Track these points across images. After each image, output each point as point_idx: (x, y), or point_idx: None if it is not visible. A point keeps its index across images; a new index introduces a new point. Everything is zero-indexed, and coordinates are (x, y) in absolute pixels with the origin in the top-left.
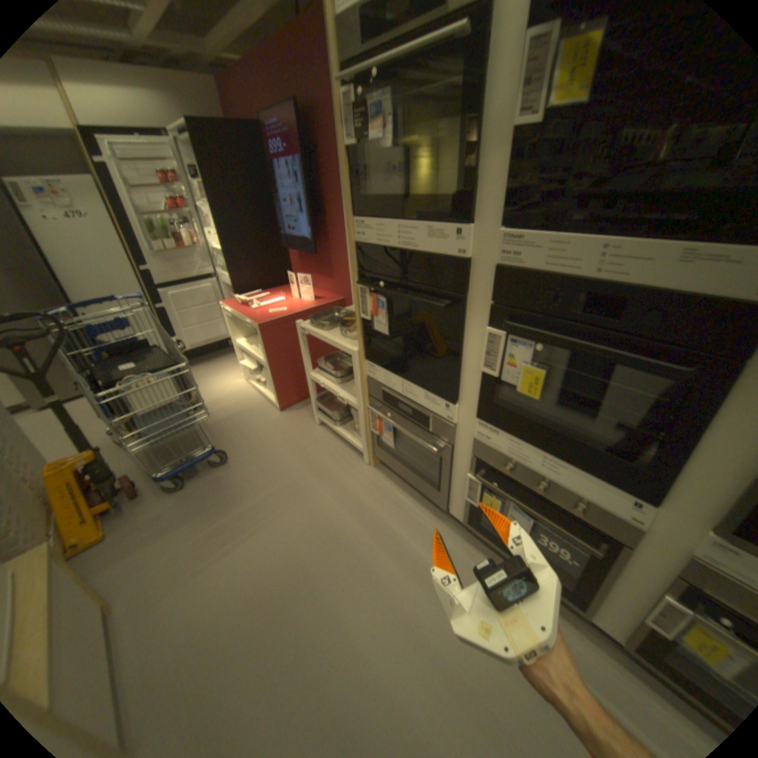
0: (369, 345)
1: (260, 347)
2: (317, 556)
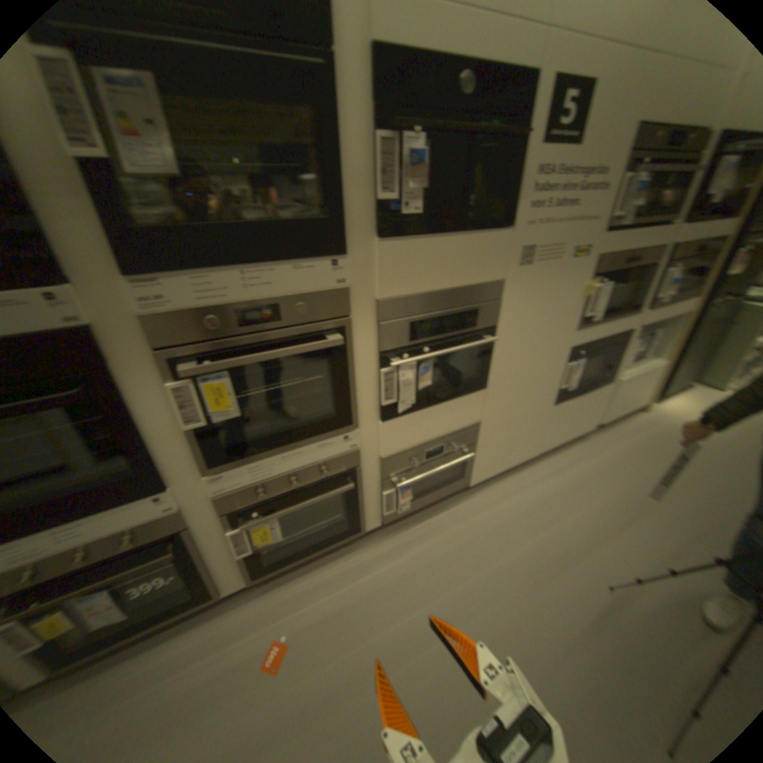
0: None
1: None
2: None
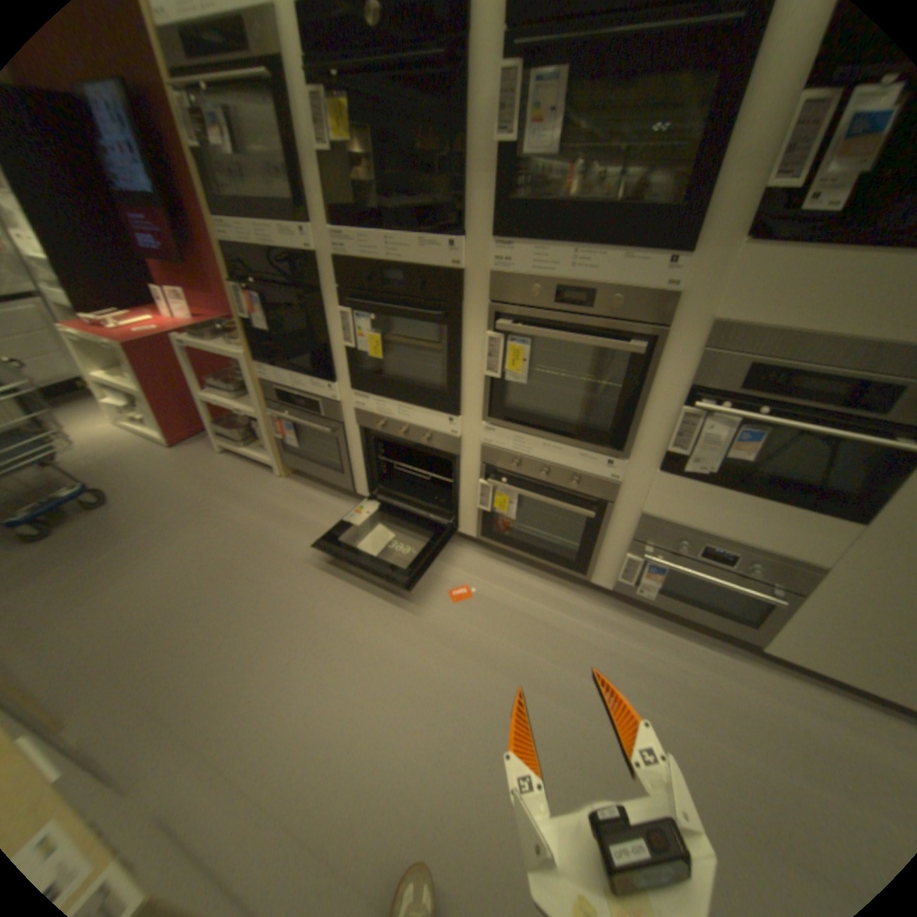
0: (252, 348)
1: (124, 376)
2: (230, 555)
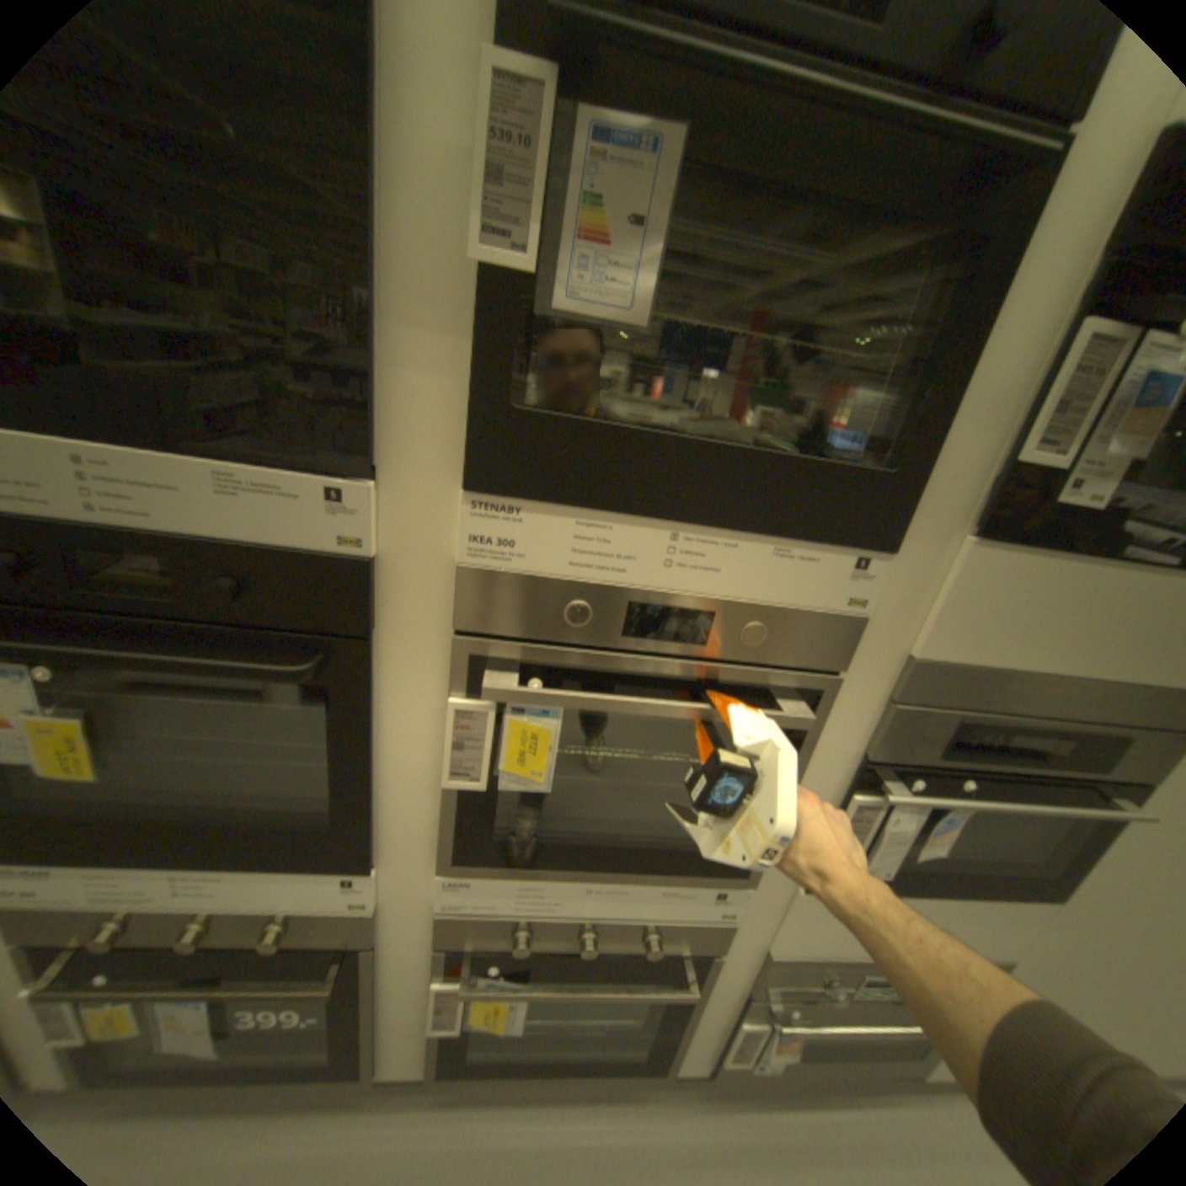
0: None
1: None
2: None
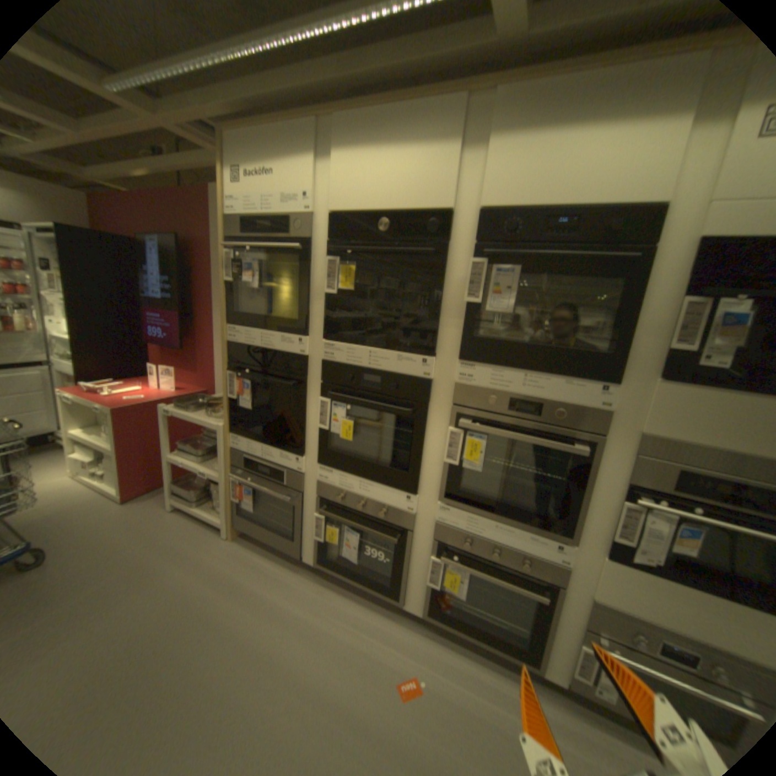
0: (233, 422)
1: (105, 436)
2: (166, 631)
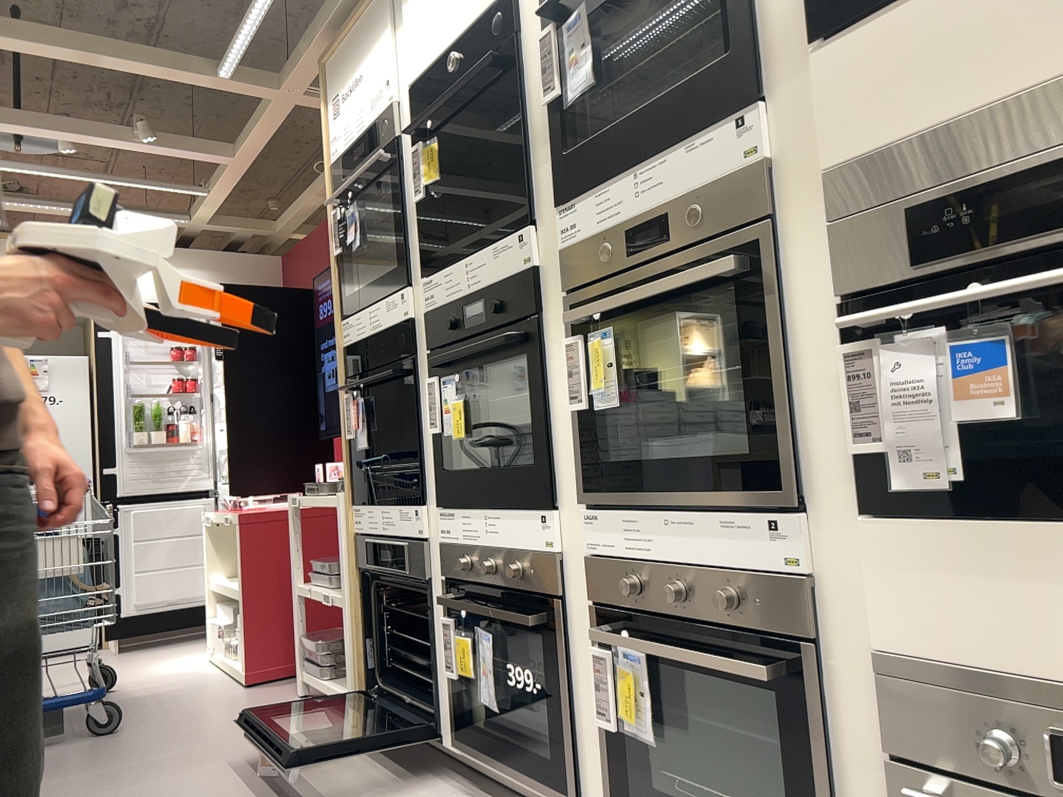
0: (357, 483)
1: (240, 567)
2: None
